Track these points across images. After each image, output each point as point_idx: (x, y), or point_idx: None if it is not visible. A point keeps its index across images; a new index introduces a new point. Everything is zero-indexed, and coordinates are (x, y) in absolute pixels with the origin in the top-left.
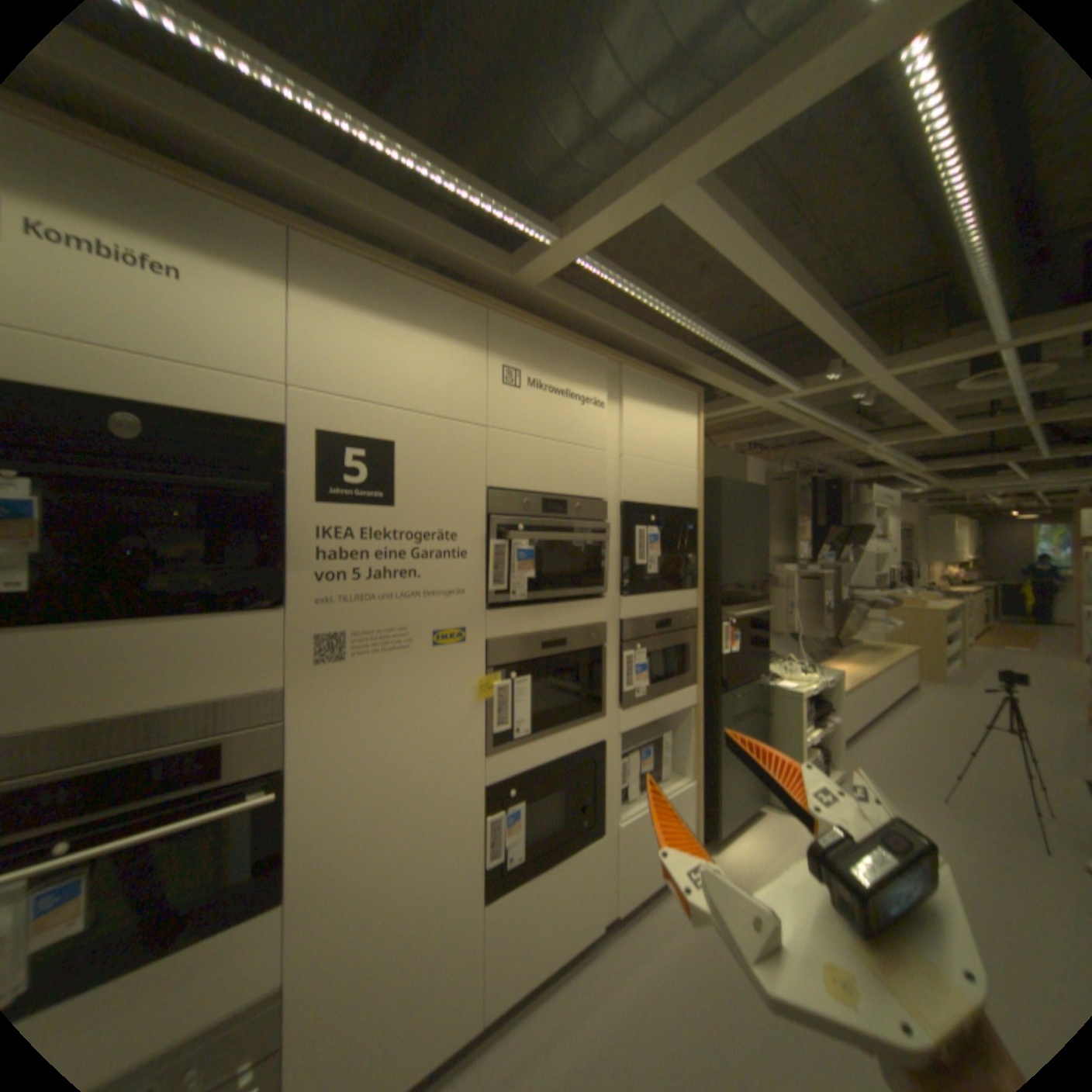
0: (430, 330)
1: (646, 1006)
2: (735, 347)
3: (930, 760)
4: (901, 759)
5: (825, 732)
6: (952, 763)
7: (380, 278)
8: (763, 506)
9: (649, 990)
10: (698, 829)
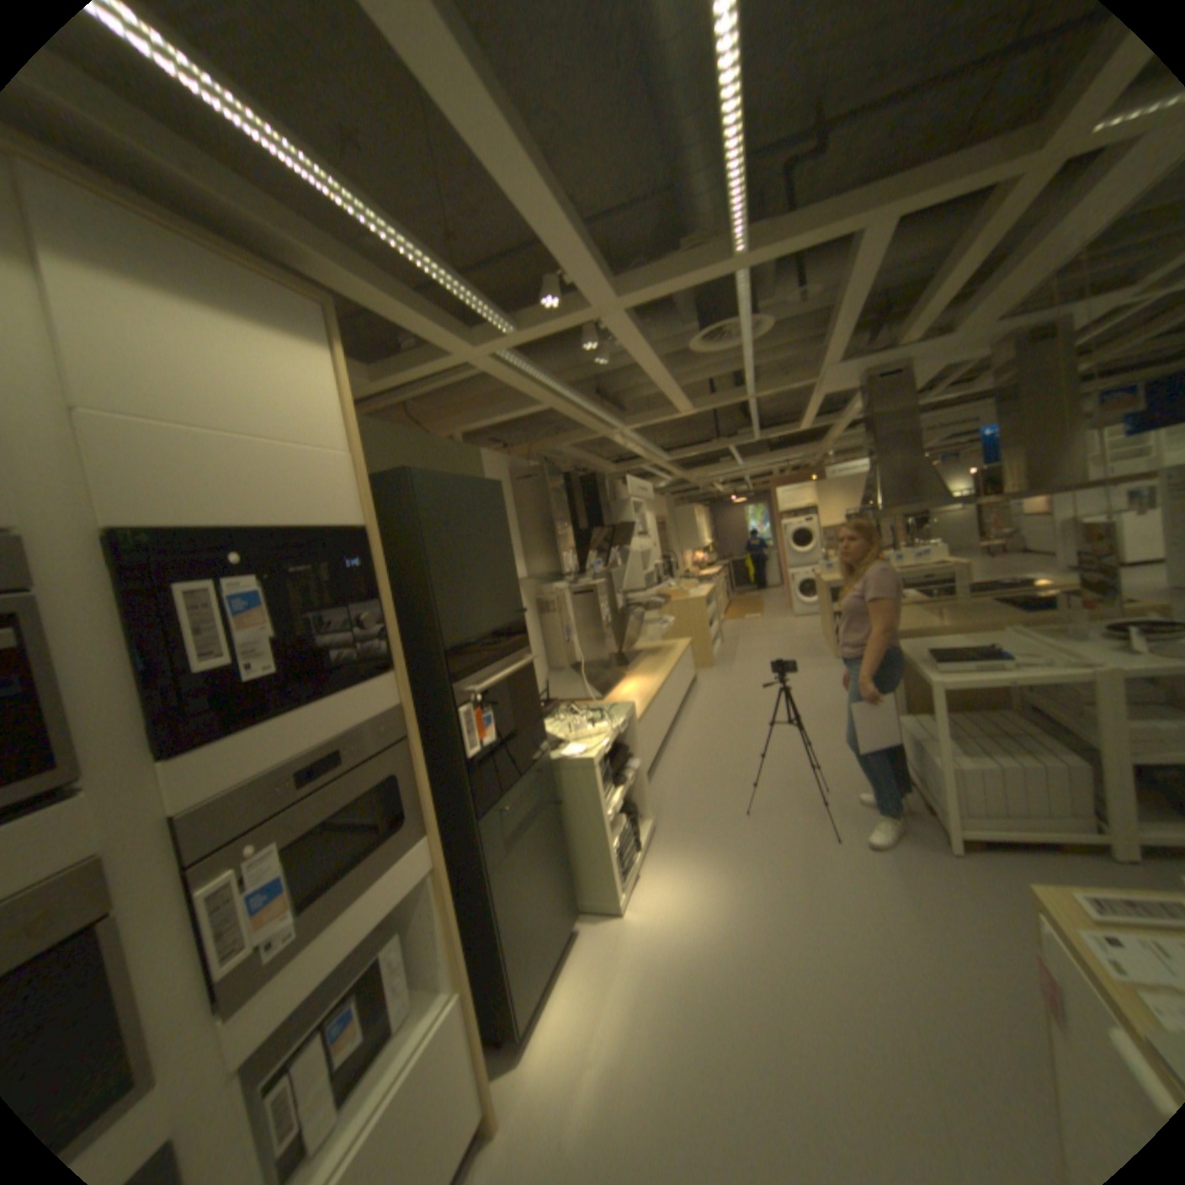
0: None
1: None
2: (361, 201)
3: (721, 763)
4: (698, 772)
5: (625, 787)
6: (739, 759)
7: None
8: (496, 511)
9: None
10: (475, 1068)
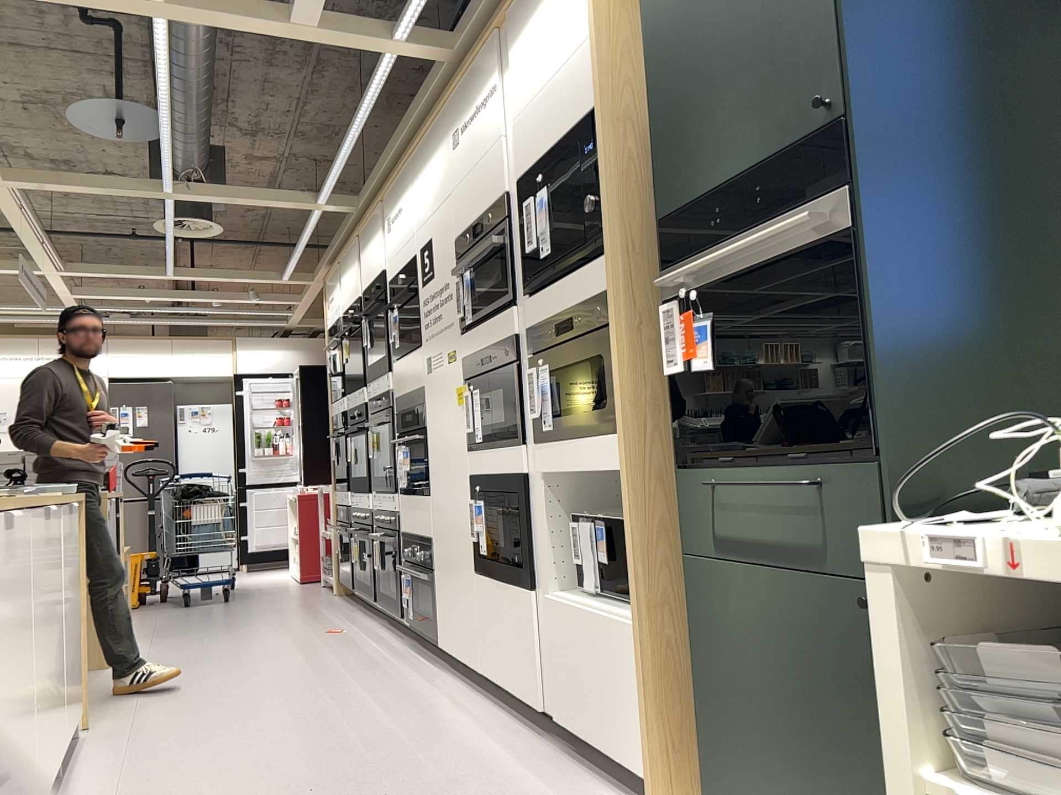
0: (434, 151)
1: (470, 753)
2: None
3: None
4: None
5: None
6: None
7: (423, 143)
8: None
9: (485, 757)
10: (648, 721)
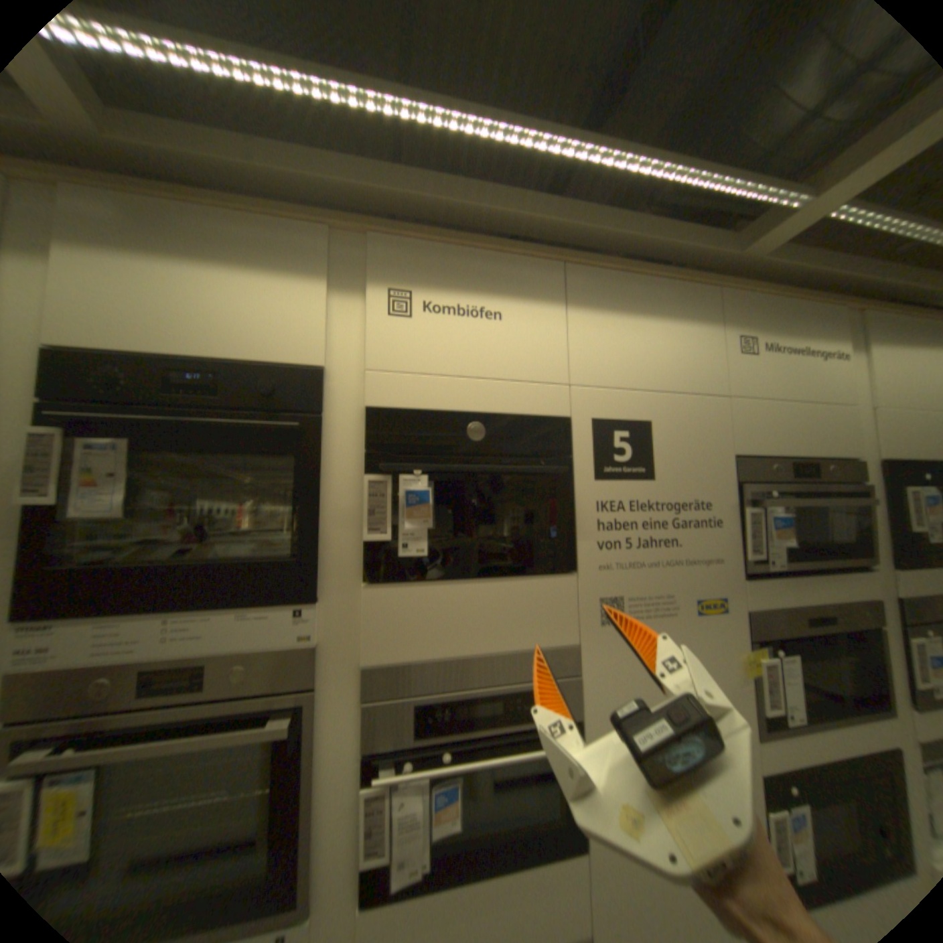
0: (673, 315)
1: None
2: None
3: None
4: None
5: None
6: None
7: (630, 281)
8: None
9: None
10: None
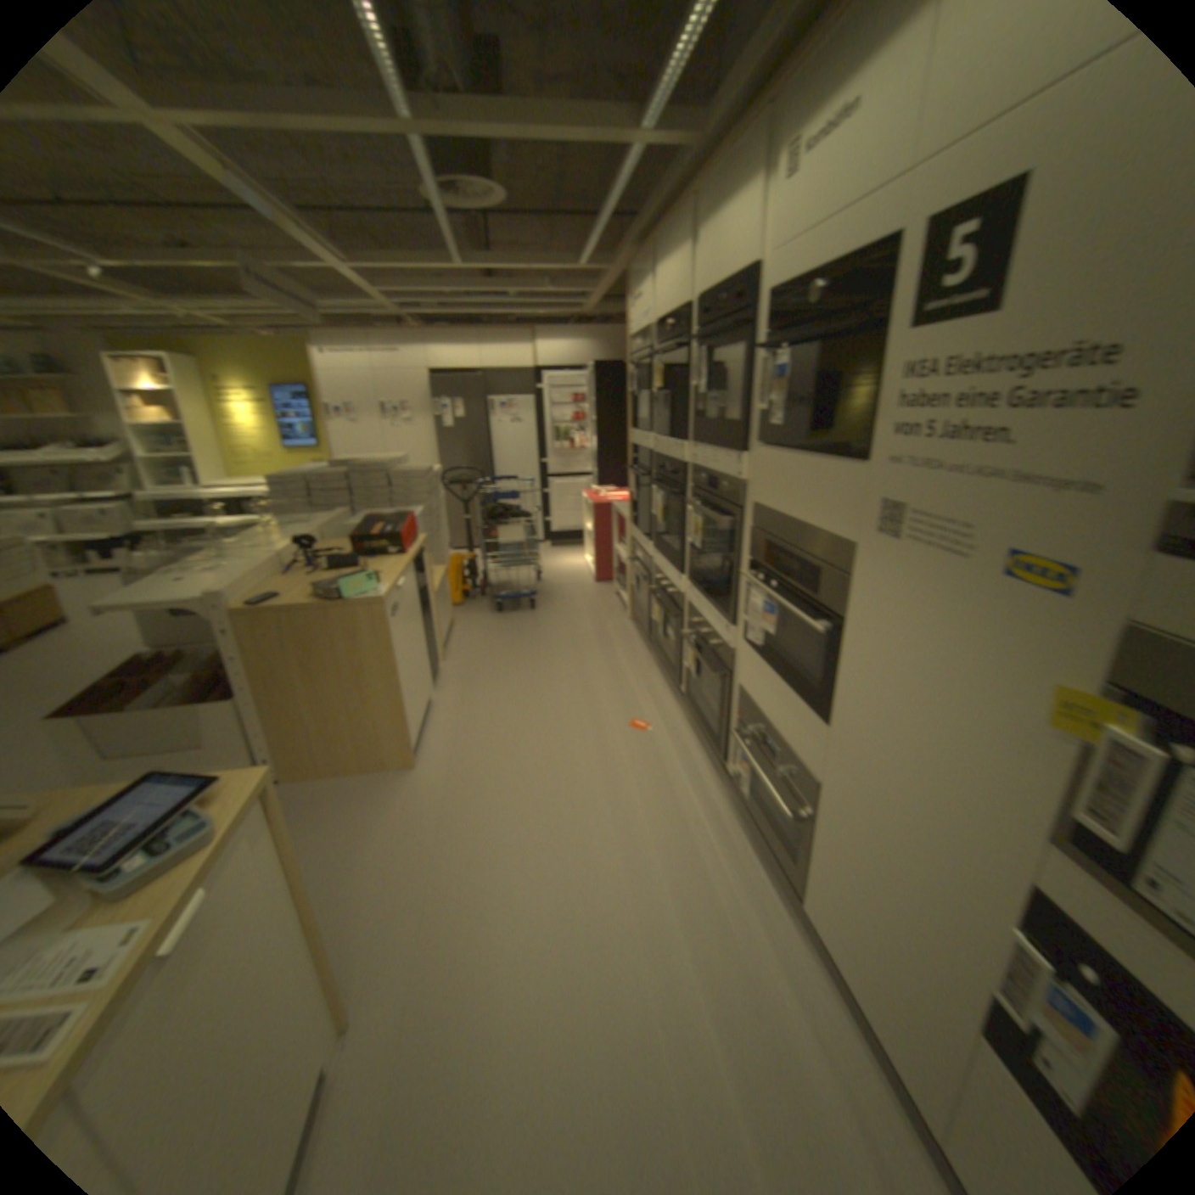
0: None
1: None
2: None
3: None
4: None
5: None
6: None
7: None
8: None
9: None
10: None
